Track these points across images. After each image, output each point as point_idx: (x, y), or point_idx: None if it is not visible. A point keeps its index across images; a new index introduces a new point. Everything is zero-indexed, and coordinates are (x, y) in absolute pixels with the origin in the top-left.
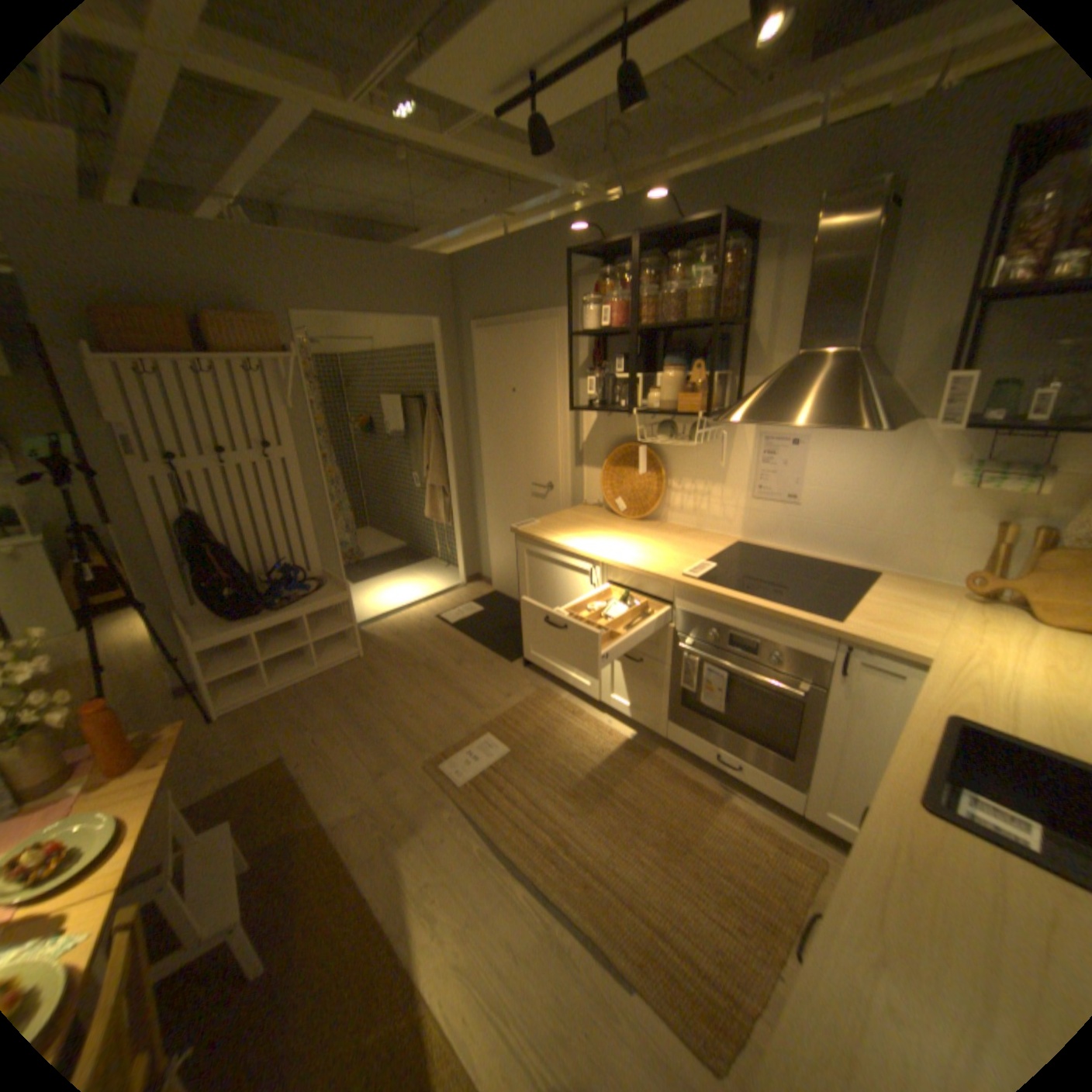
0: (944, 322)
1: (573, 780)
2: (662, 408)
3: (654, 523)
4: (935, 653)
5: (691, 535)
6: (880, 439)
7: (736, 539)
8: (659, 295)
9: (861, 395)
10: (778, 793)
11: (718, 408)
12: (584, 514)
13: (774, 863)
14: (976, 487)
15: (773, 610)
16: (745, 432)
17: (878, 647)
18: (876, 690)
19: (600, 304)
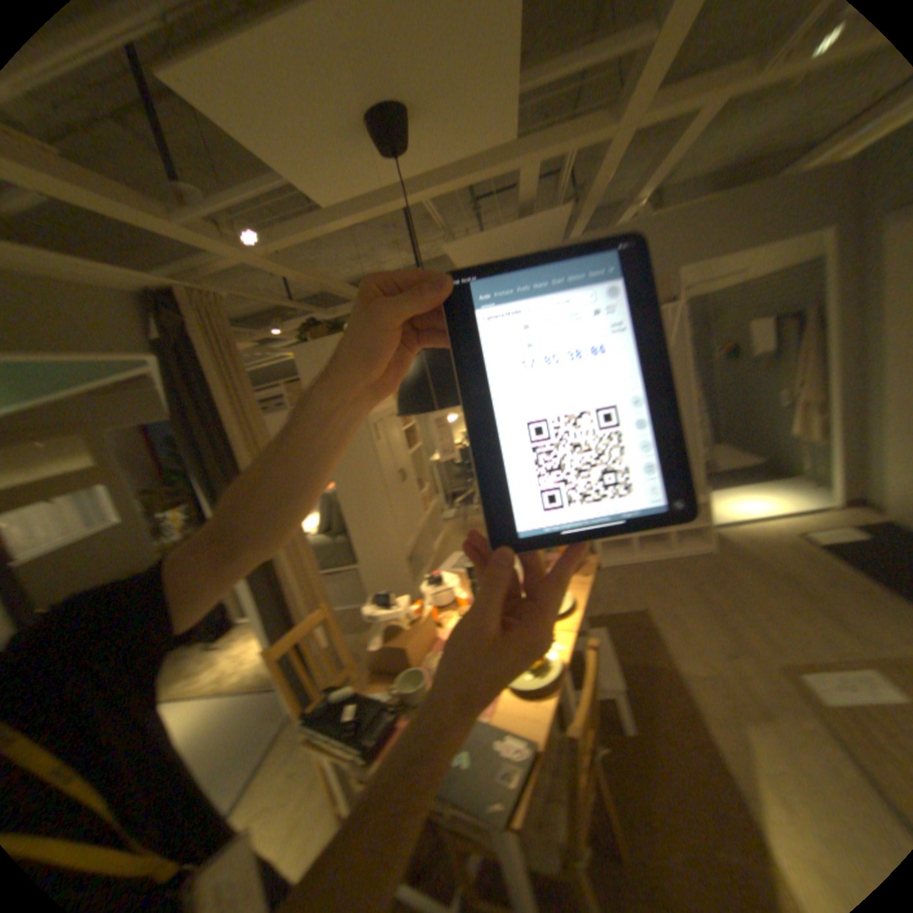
0: None
1: None
2: None
3: None
4: None
5: None
6: None
7: None
8: None
9: None
10: None
11: None
12: None
13: None
14: None
15: None
16: None
17: None
18: None
19: None
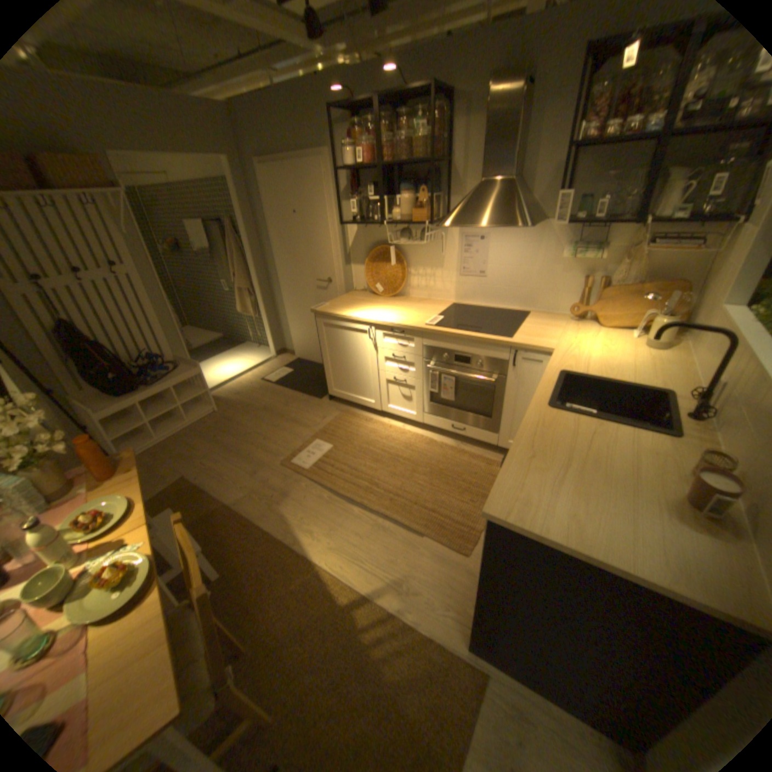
0: (557, 160)
1: (373, 453)
2: (400, 220)
3: (402, 298)
4: (555, 346)
5: (426, 303)
6: (527, 233)
7: (452, 303)
8: (393, 140)
9: (516, 207)
10: (484, 437)
11: (436, 219)
12: (356, 296)
13: (484, 470)
14: (573, 258)
15: (477, 337)
16: (453, 233)
17: (529, 348)
18: (529, 371)
19: (353, 146)
